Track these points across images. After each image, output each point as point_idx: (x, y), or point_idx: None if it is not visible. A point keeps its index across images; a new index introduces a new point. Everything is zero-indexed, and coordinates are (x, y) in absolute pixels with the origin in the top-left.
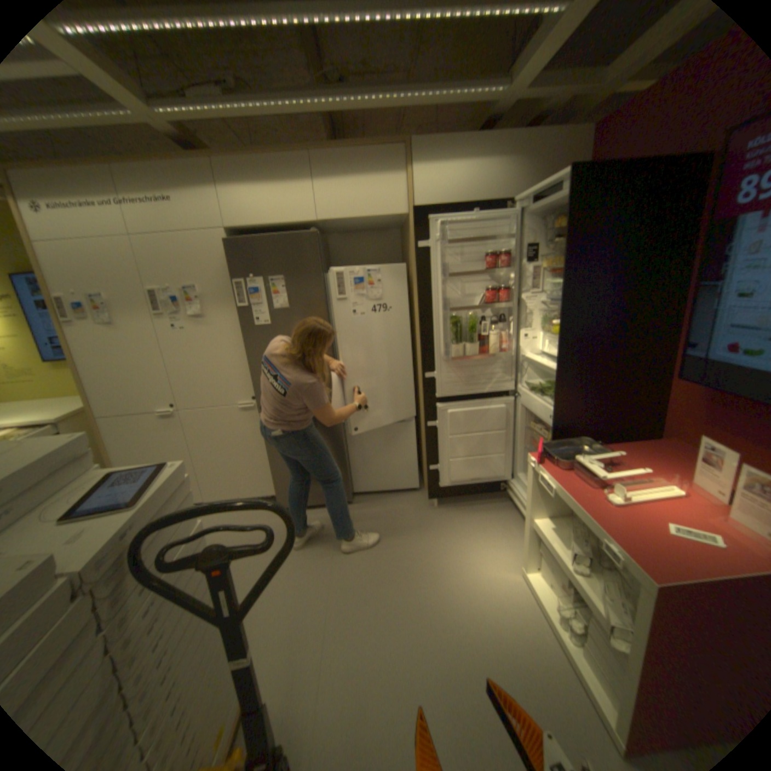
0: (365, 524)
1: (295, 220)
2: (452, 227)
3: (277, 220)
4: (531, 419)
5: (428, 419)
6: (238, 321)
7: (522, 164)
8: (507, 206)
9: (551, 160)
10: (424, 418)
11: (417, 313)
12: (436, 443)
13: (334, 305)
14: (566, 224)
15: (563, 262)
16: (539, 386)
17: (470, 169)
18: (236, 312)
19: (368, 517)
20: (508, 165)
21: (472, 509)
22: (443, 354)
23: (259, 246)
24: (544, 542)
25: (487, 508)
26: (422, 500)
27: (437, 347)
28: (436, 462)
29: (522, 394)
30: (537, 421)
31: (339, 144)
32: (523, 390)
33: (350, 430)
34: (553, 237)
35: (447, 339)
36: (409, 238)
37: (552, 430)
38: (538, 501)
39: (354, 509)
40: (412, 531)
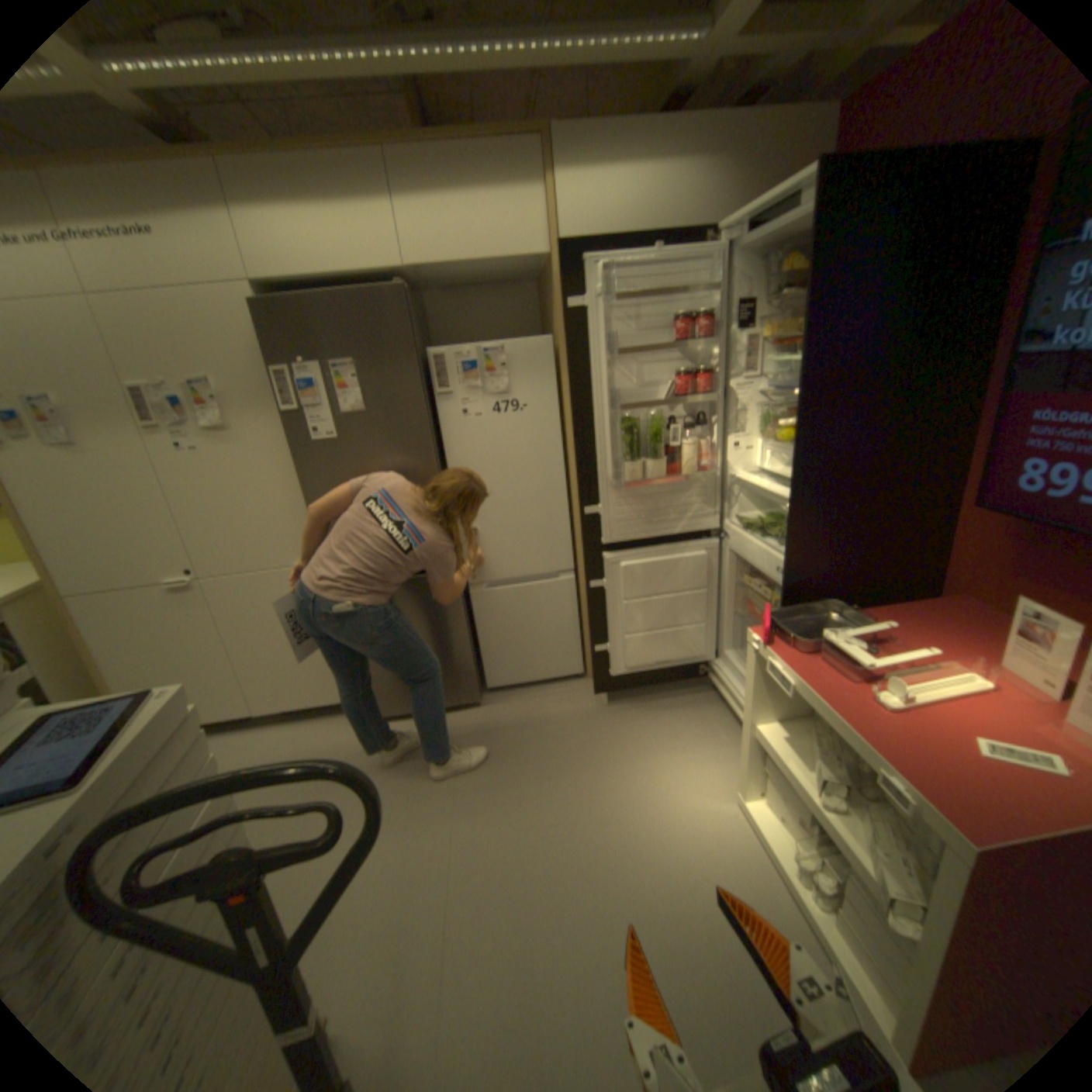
0: (501, 736)
1: (367, 265)
2: (621, 272)
3: (338, 266)
4: (744, 570)
5: (591, 576)
6: (285, 434)
7: (728, 170)
8: (708, 238)
9: (772, 163)
10: (585, 575)
11: (569, 413)
12: (603, 612)
13: (438, 404)
14: (801, 265)
15: (797, 327)
16: (758, 522)
17: (646, 177)
18: (281, 419)
19: (506, 726)
20: (706, 171)
21: (659, 705)
22: (611, 478)
23: (309, 310)
24: (773, 760)
25: (680, 702)
26: (585, 695)
27: (603, 467)
28: (605, 639)
29: (731, 534)
30: (754, 574)
31: (433, 134)
32: (733, 528)
33: (473, 597)
34: (778, 288)
35: (617, 453)
36: (553, 293)
37: (777, 588)
38: (764, 700)
39: (485, 713)
40: (572, 744)
